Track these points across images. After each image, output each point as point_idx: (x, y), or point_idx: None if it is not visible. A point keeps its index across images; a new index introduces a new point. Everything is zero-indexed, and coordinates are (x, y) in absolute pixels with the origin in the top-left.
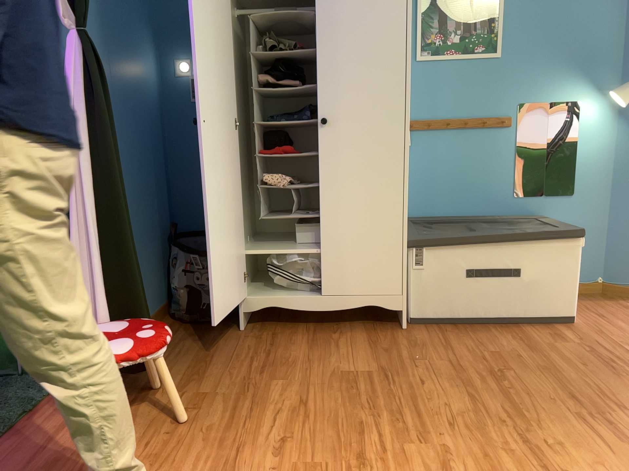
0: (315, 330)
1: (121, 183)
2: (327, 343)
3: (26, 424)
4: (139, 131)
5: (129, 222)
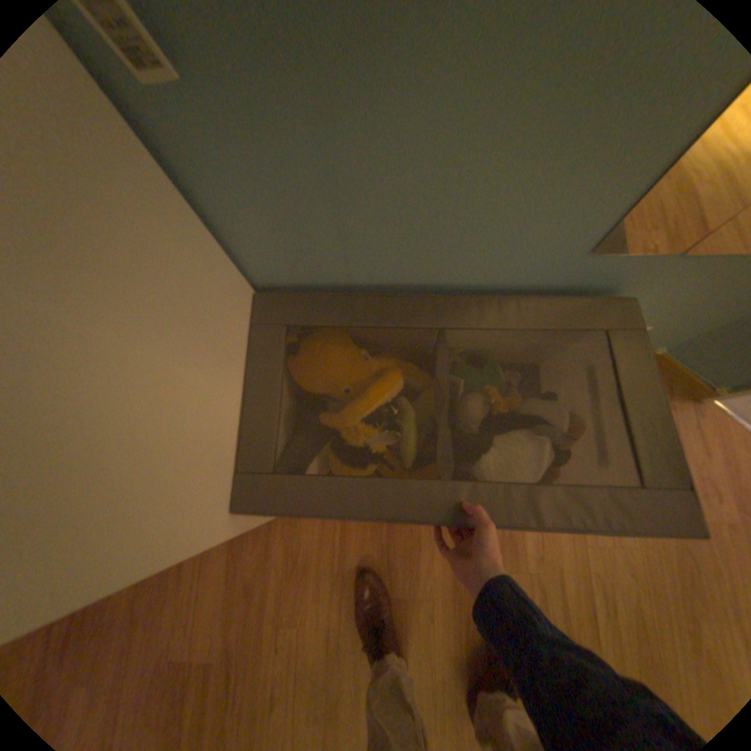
0: None
1: None
2: None
3: None
4: None
5: None
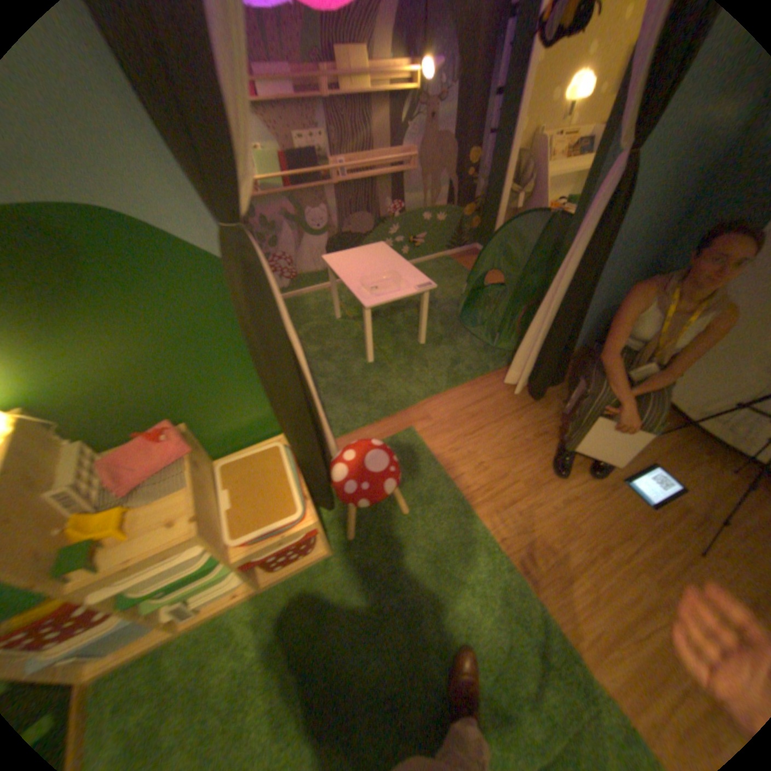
0: (693, 440)
1: (597, 282)
2: (690, 460)
3: (478, 385)
4: (663, 207)
5: (586, 309)
